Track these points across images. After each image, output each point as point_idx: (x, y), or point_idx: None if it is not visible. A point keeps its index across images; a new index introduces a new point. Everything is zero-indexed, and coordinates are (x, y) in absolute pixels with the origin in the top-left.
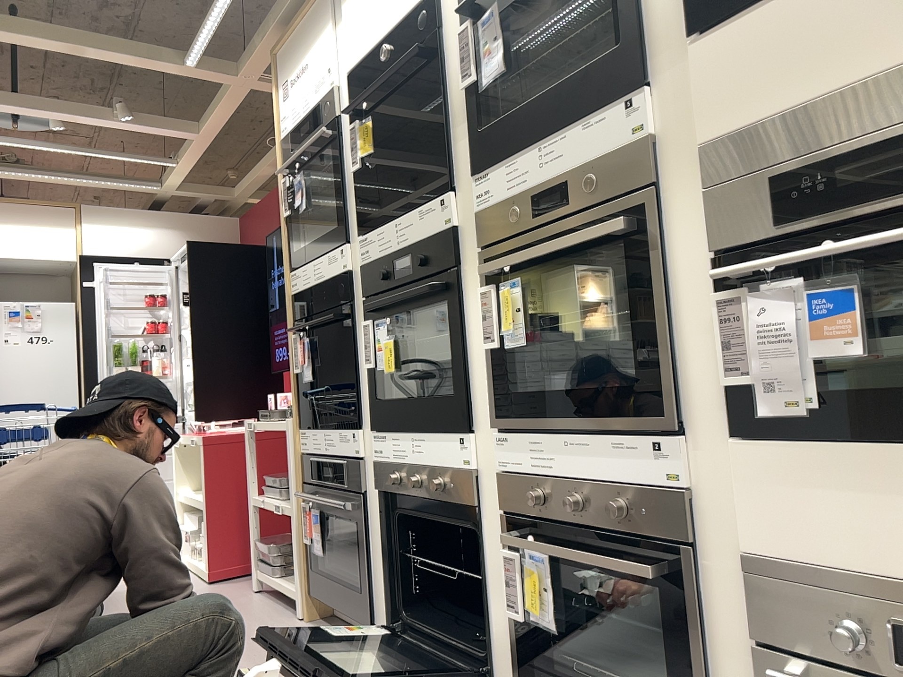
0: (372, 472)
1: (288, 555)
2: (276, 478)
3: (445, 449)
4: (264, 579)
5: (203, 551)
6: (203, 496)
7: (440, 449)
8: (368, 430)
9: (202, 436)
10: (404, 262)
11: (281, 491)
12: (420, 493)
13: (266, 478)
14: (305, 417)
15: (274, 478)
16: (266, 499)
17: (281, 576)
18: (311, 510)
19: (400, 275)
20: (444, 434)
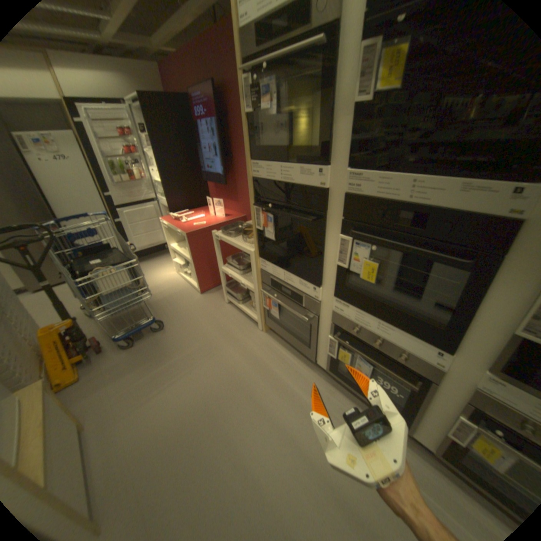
0: (327, 309)
1: (245, 295)
2: (233, 261)
3: (419, 346)
4: (233, 303)
5: (195, 282)
6: (191, 260)
7: (412, 343)
8: (329, 290)
9: (185, 233)
10: (413, 214)
11: (240, 271)
12: (380, 348)
13: (228, 261)
14: (262, 250)
15: (231, 259)
16: (231, 272)
17: (243, 304)
18: (270, 297)
19: (404, 223)
20: (420, 338)
